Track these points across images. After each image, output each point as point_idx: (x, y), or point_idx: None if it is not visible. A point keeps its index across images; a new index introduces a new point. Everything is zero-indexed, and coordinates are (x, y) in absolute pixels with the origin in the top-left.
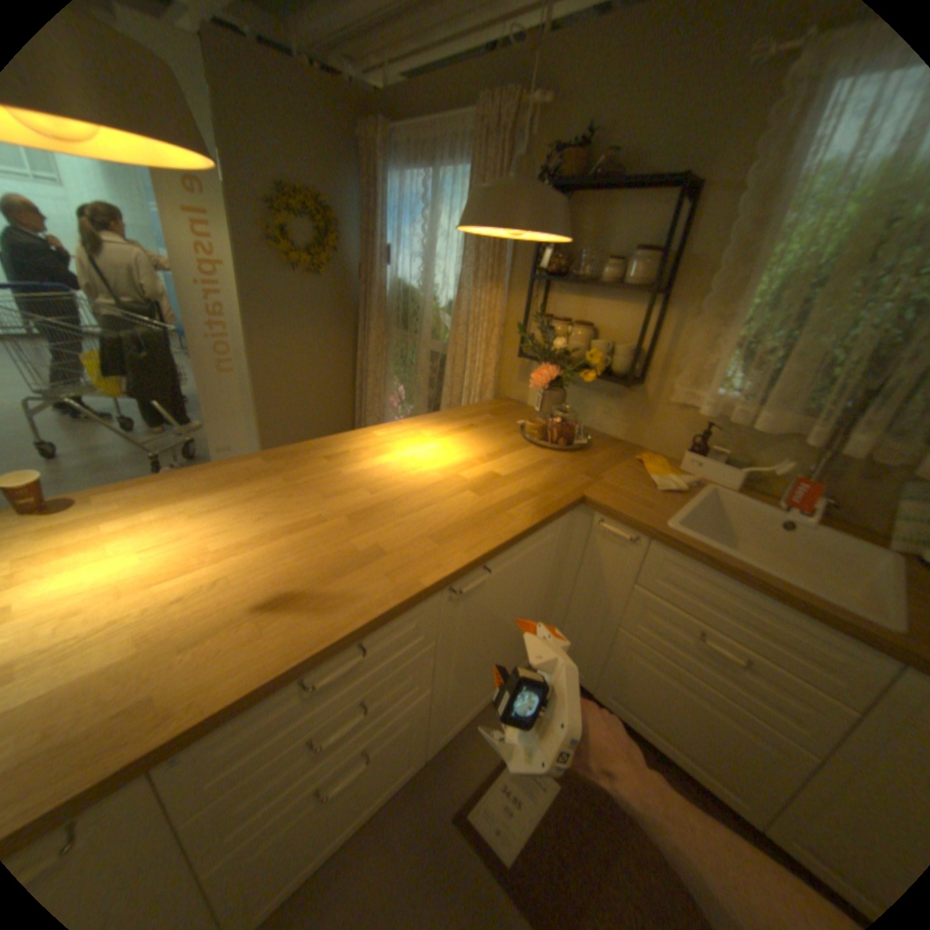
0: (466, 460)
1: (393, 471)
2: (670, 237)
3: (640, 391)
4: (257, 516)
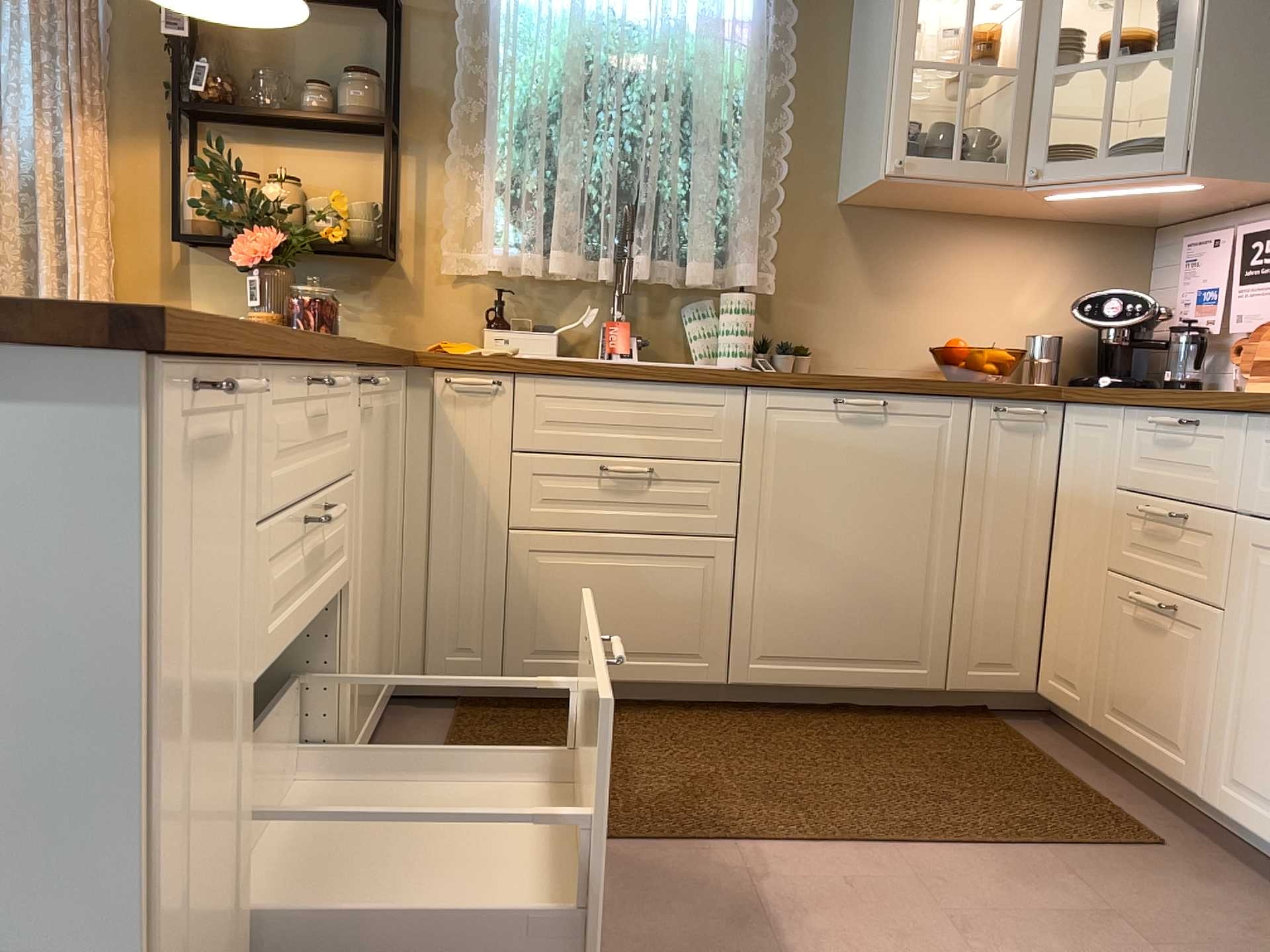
0: None
1: None
2: (382, 69)
3: (396, 272)
4: None
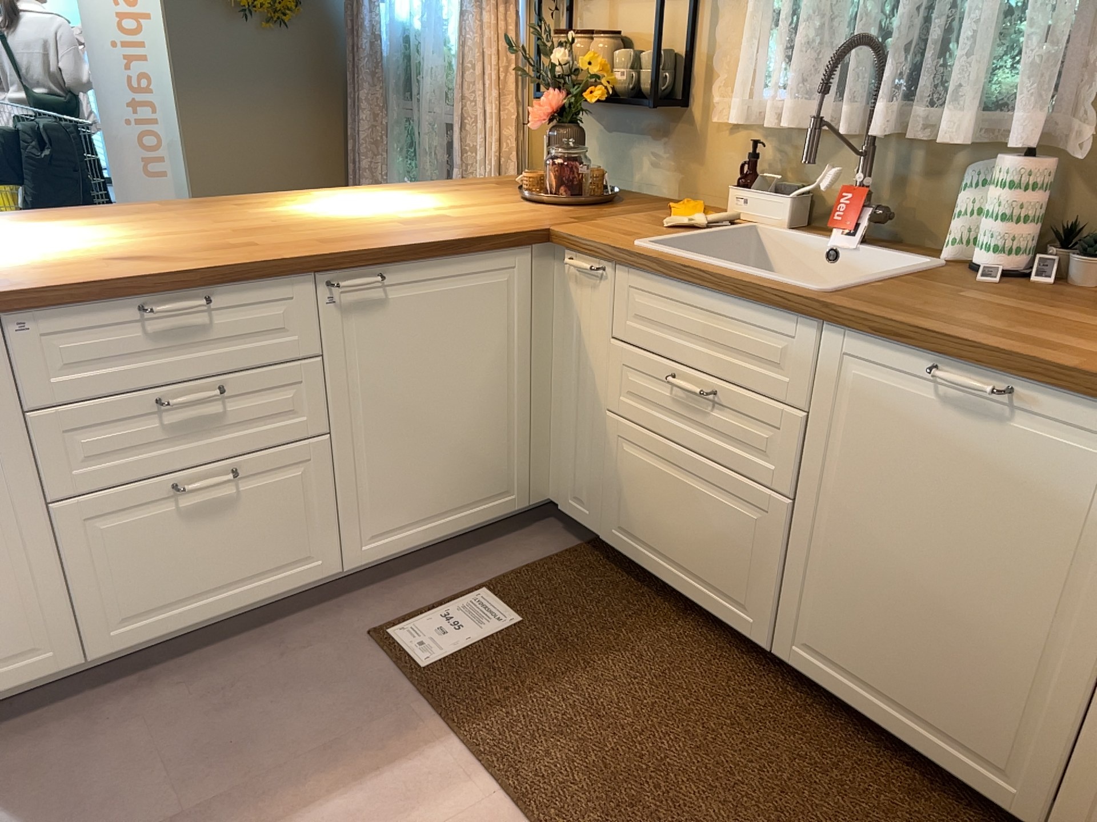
0: (417, 208)
1: (314, 212)
2: None
3: (685, 121)
4: (136, 229)
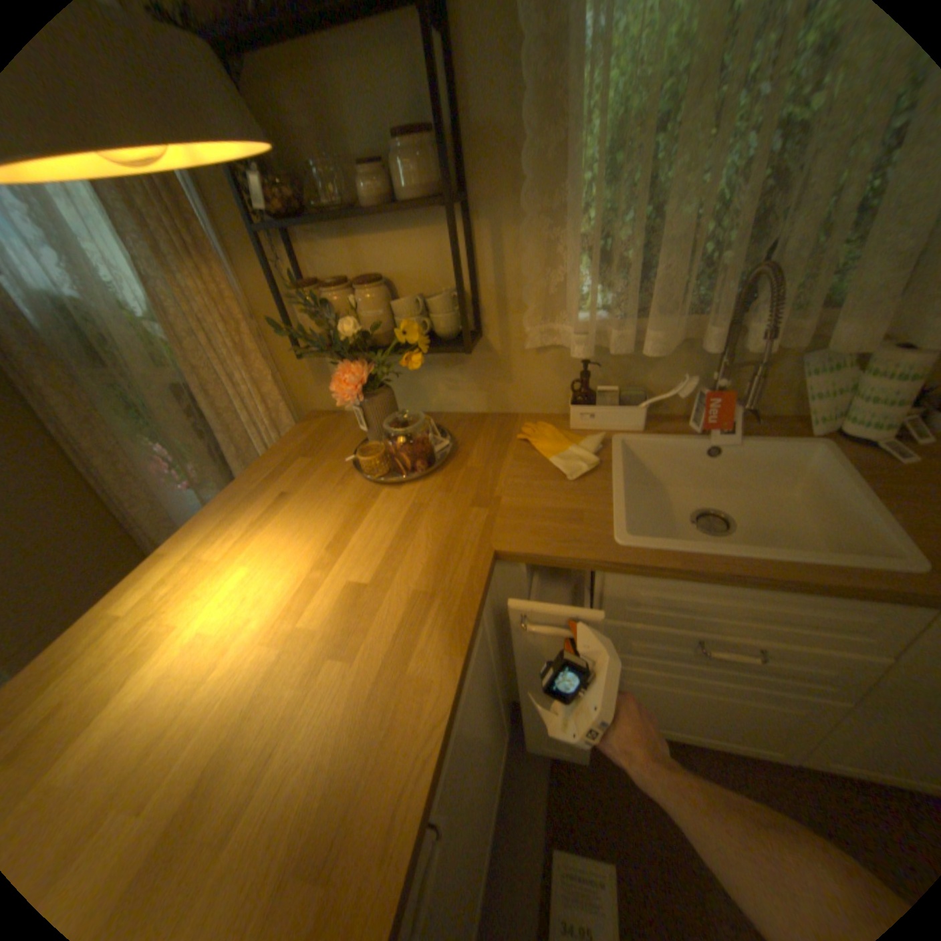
0: (299, 582)
1: (171, 700)
2: (432, 102)
3: (482, 346)
4: None
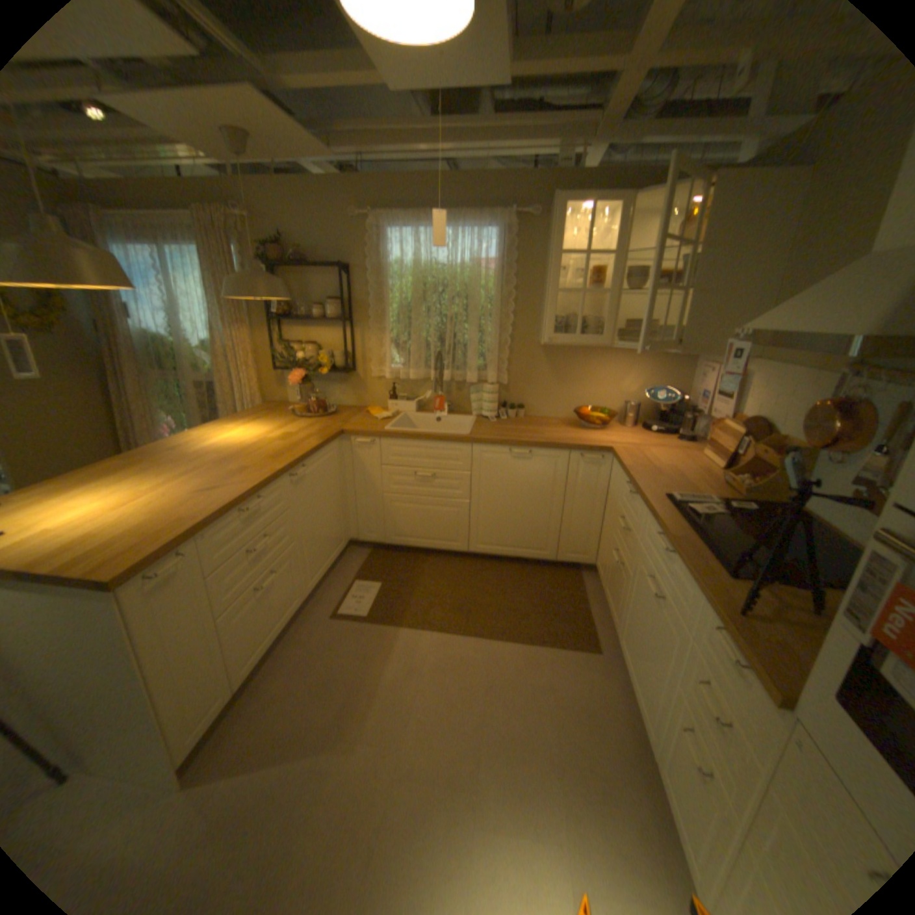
0: (266, 432)
1: (222, 445)
2: (342, 293)
3: (355, 376)
4: (153, 477)
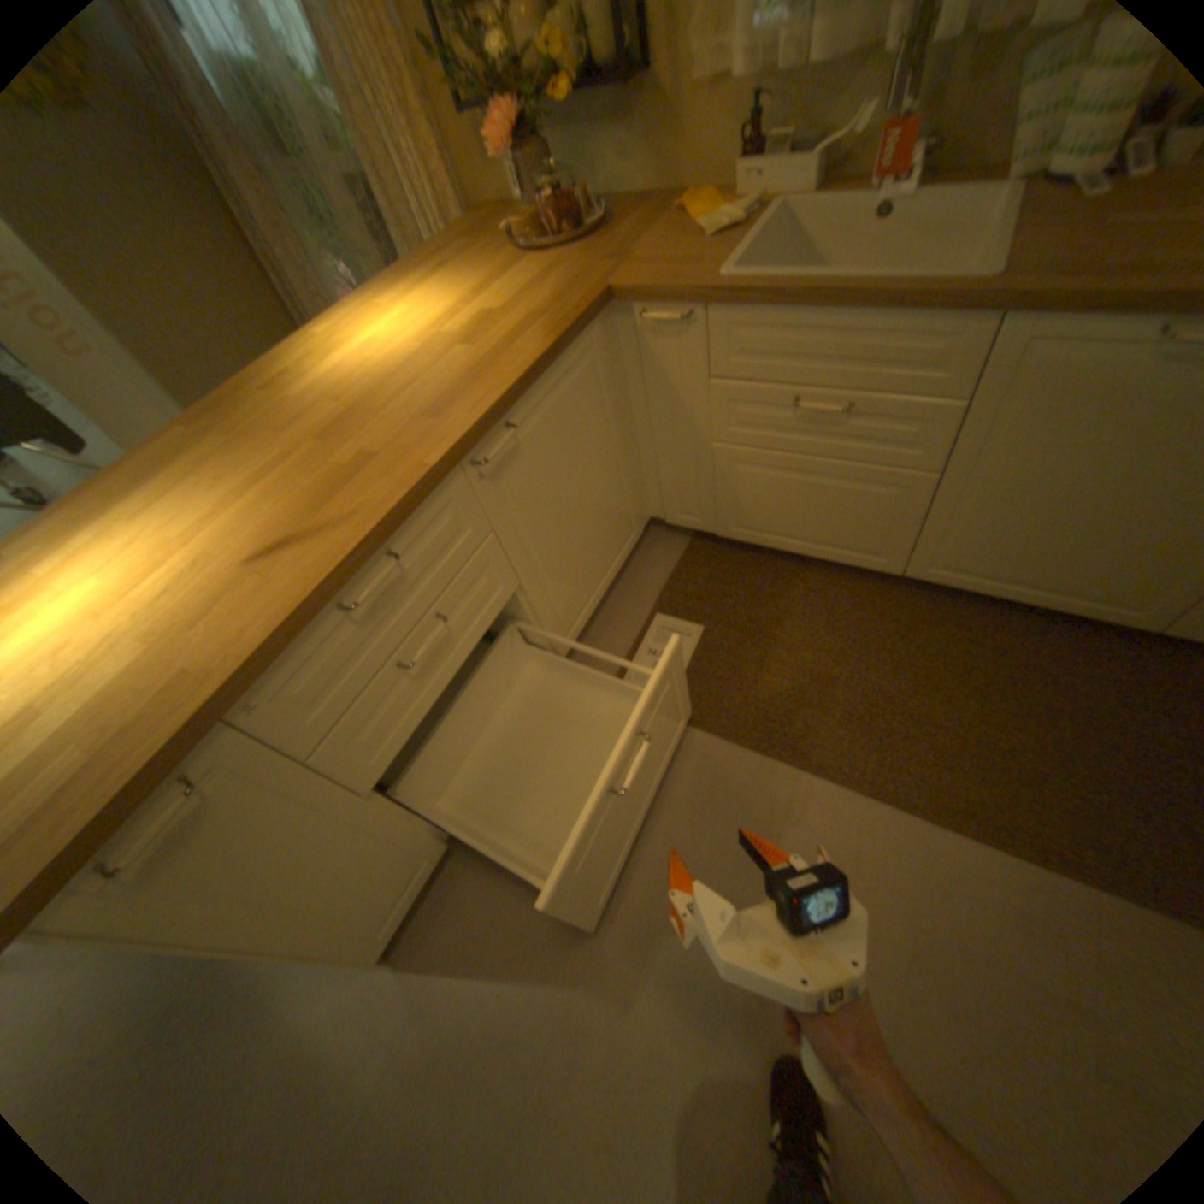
0: (445, 312)
1: (353, 366)
2: None
3: (649, 87)
4: (206, 486)
